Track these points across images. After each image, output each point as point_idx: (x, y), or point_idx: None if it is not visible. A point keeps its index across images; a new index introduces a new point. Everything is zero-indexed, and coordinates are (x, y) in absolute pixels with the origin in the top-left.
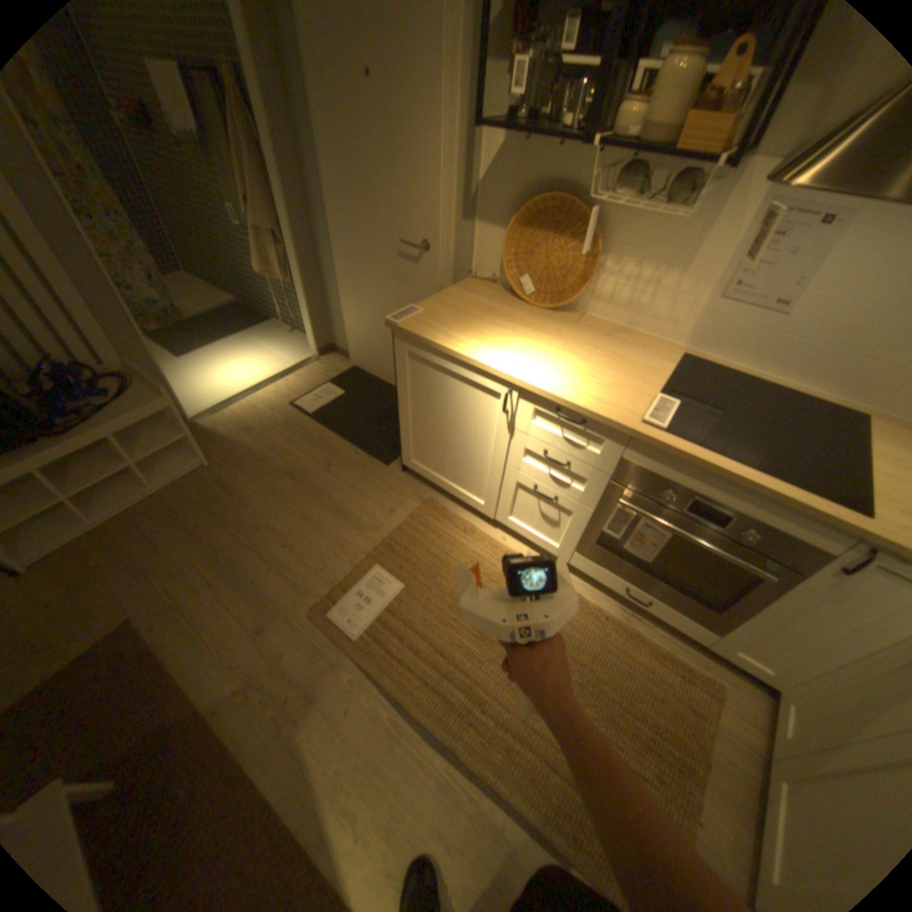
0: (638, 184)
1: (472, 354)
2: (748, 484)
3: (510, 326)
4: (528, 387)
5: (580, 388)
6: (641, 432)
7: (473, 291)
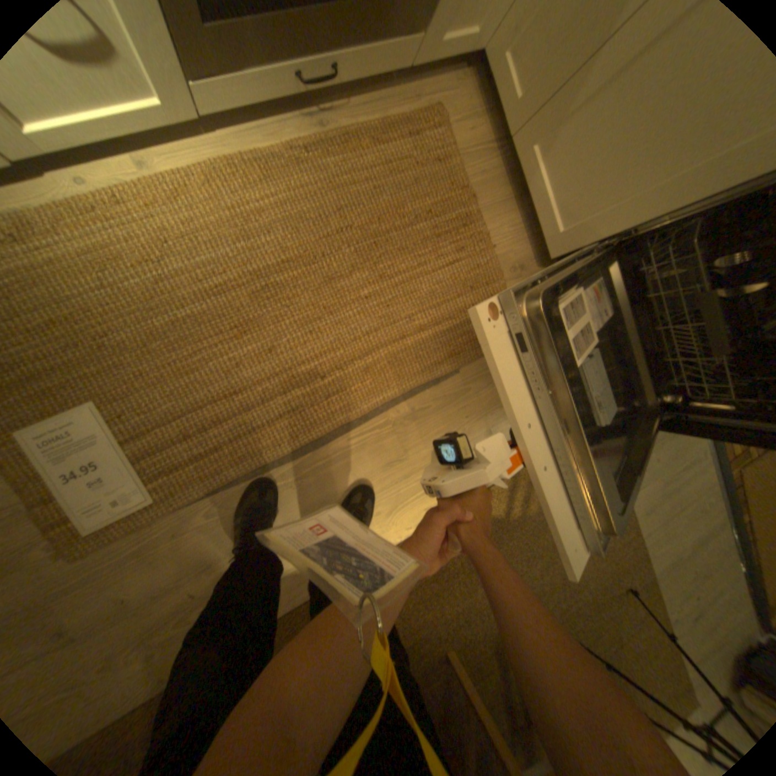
0: None
1: None
2: None
3: None
4: None
5: None
6: None
7: None
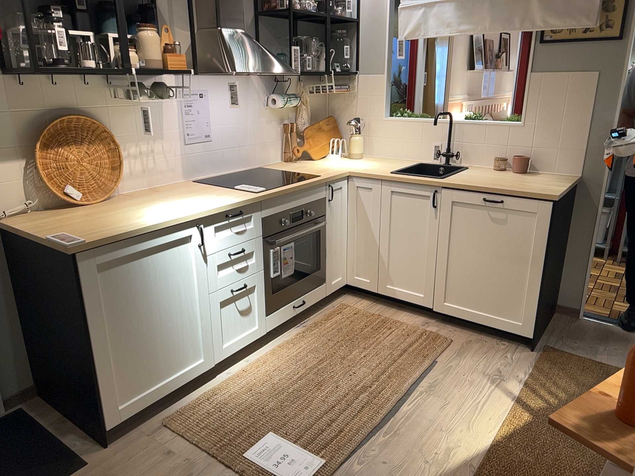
0: (123, 98)
1: (160, 220)
2: (300, 187)
3: (123, 211)
4: (209, 213)
5: (220, 200)
6: (264, 194)
7: (36, 220)
